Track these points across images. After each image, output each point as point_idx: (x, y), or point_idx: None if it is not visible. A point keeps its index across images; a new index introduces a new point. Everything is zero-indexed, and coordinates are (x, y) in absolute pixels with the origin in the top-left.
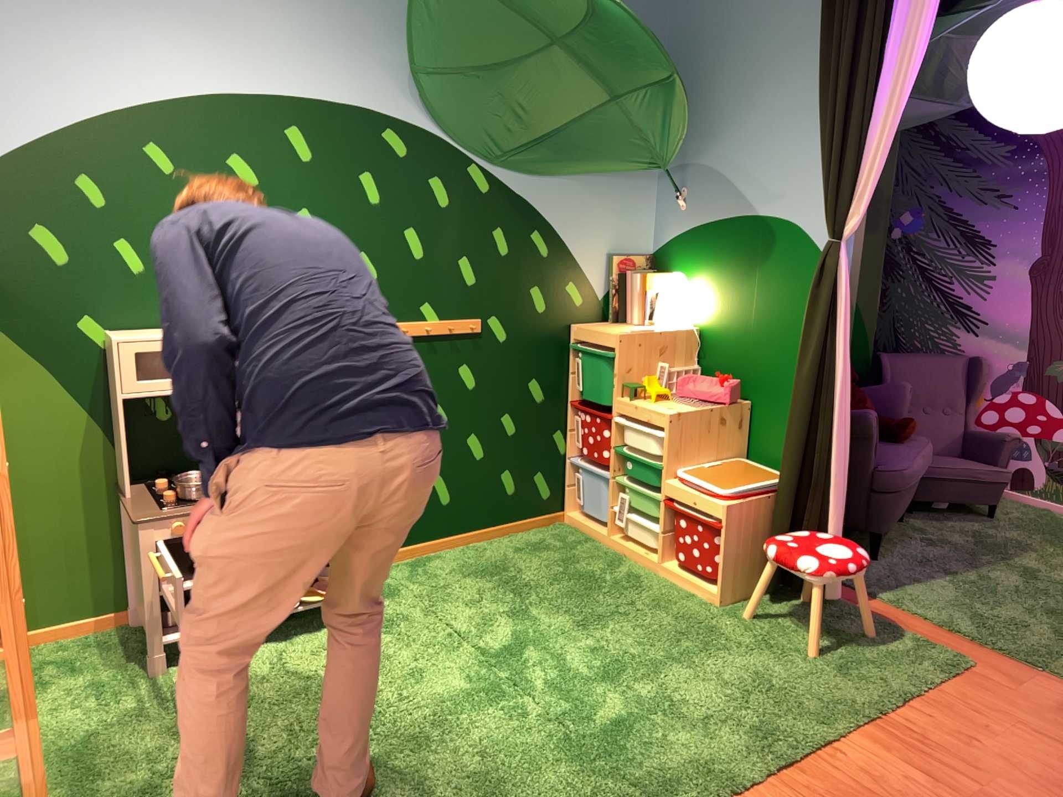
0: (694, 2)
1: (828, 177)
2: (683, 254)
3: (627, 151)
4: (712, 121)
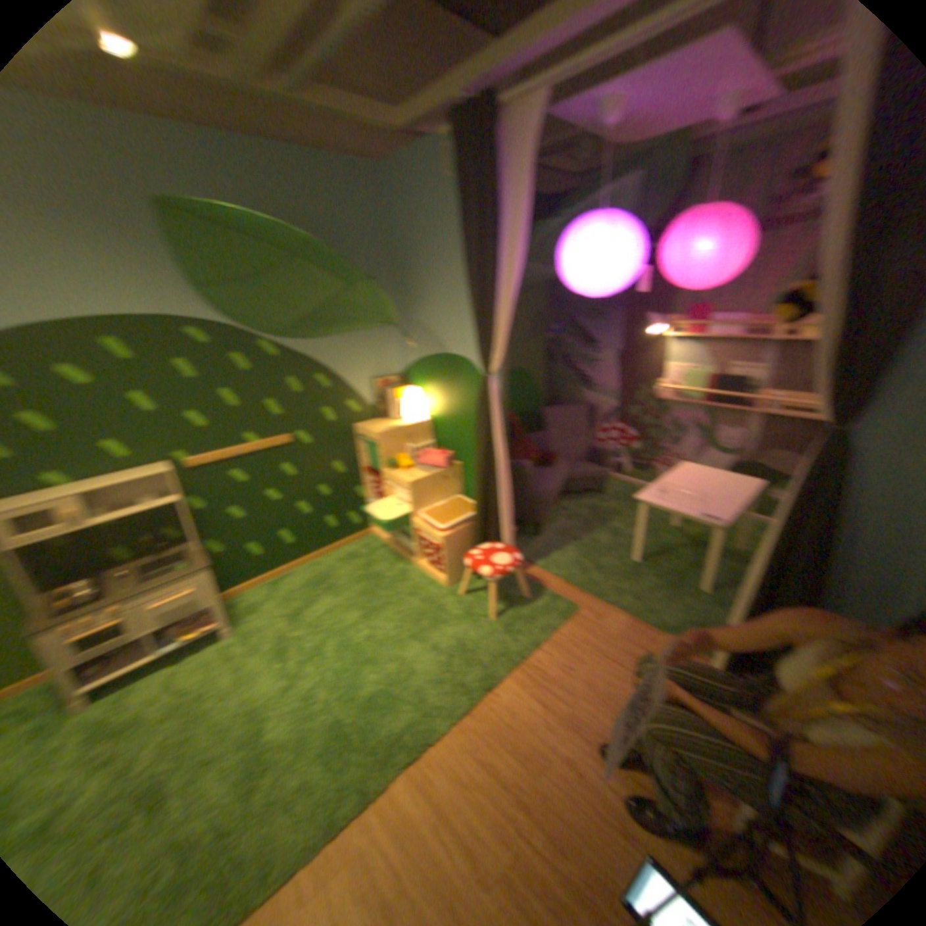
0: (396, 213)
1: (480, 333)
2: (414, 375)
3: (366, 318)
4: (417, 294)
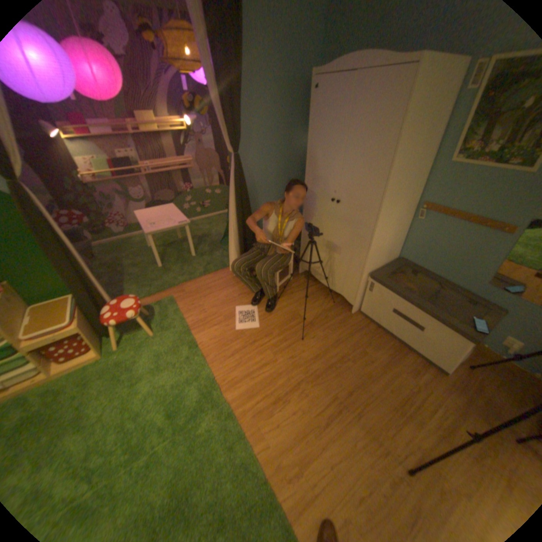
0: None
1: None
2: None
3: None
4: None
